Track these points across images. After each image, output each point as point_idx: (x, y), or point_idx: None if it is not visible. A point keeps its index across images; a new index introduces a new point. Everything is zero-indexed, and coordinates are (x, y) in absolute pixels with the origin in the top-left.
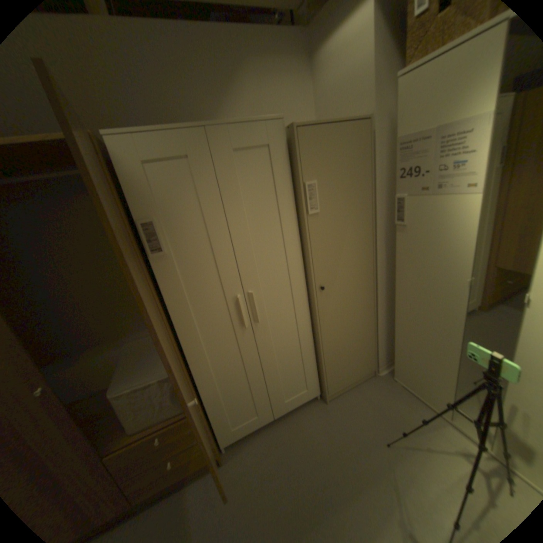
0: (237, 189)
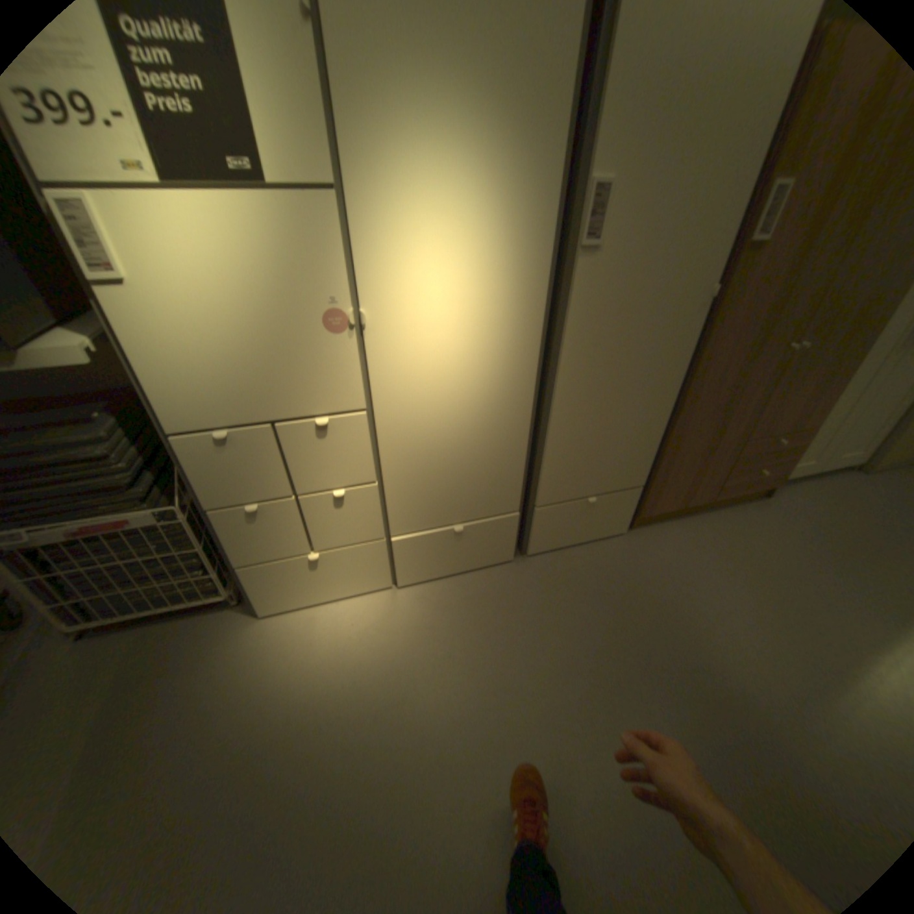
0: None
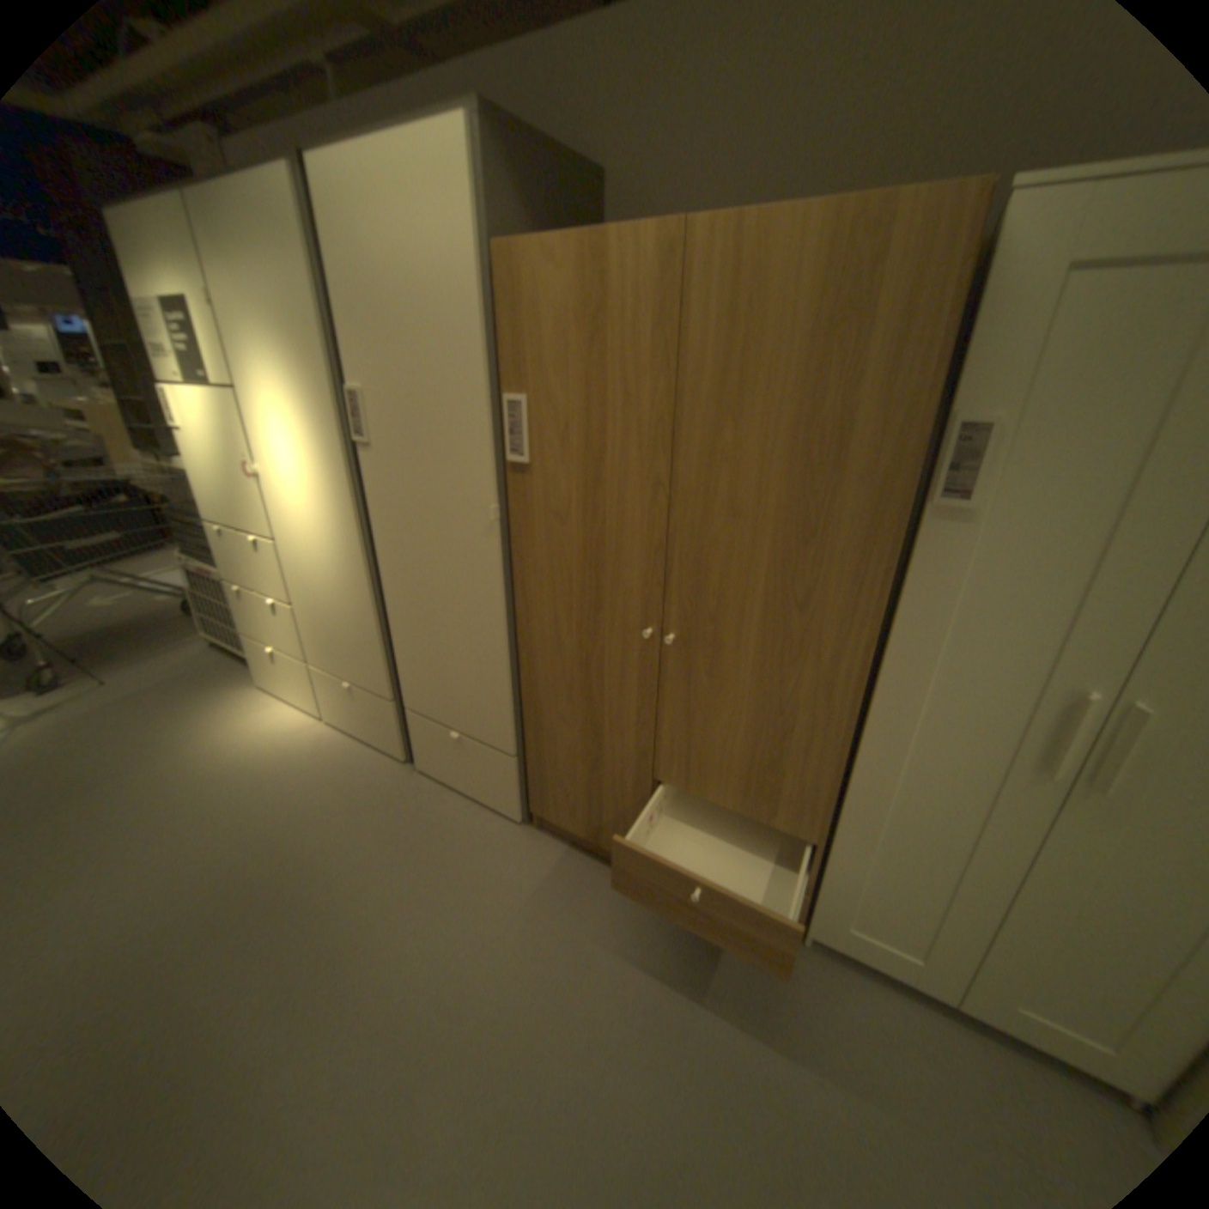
0: None
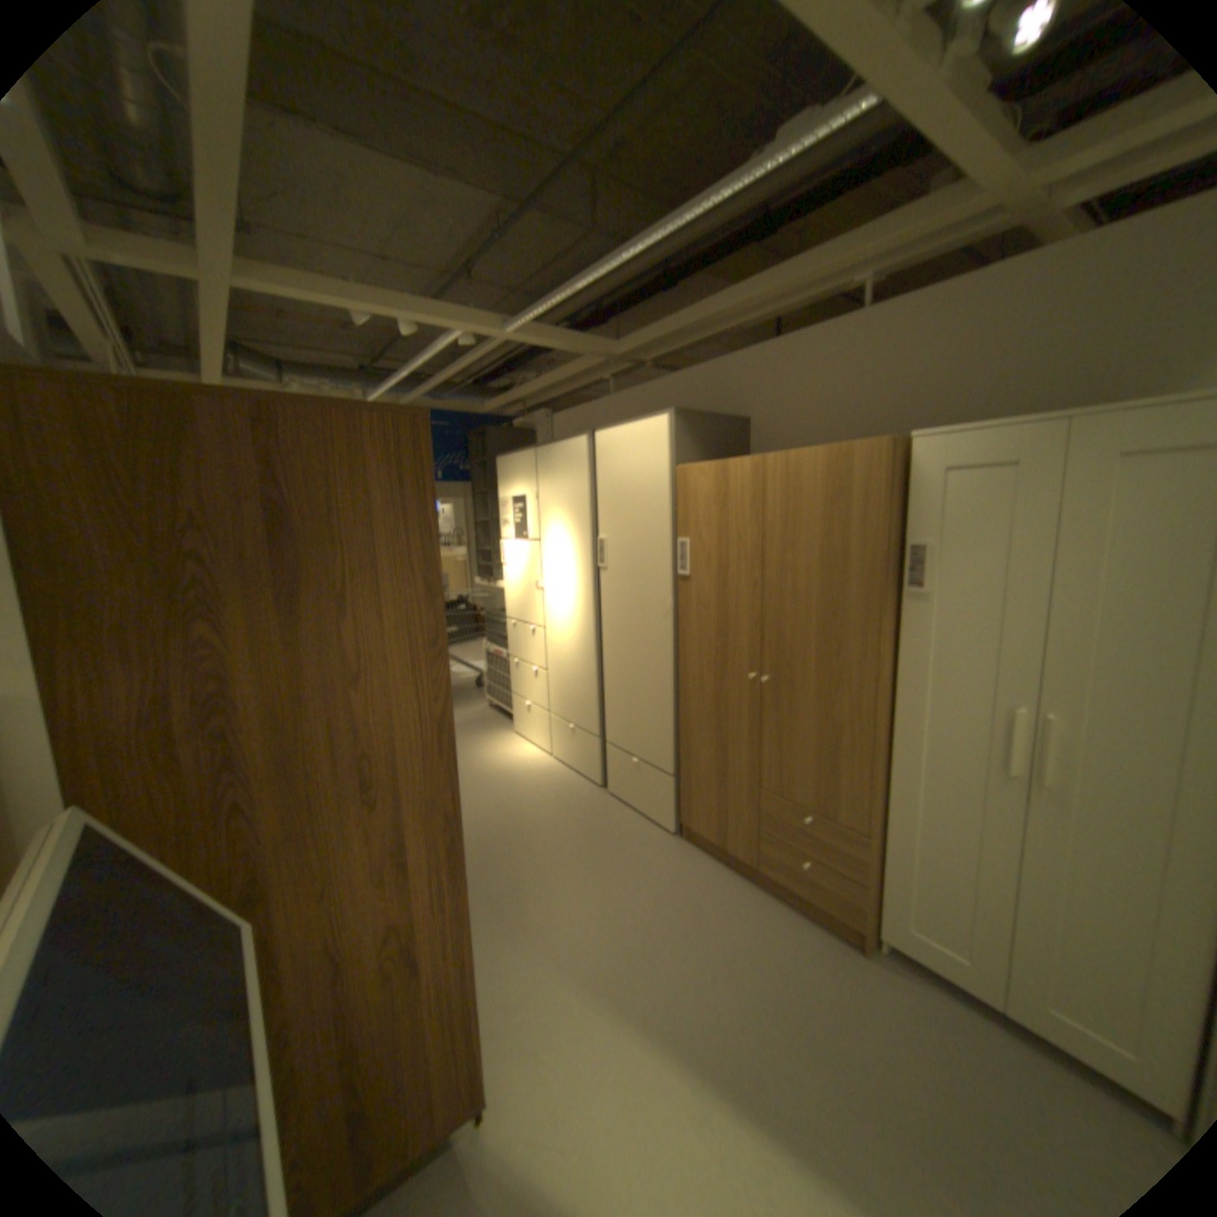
0: (1104, 525)
